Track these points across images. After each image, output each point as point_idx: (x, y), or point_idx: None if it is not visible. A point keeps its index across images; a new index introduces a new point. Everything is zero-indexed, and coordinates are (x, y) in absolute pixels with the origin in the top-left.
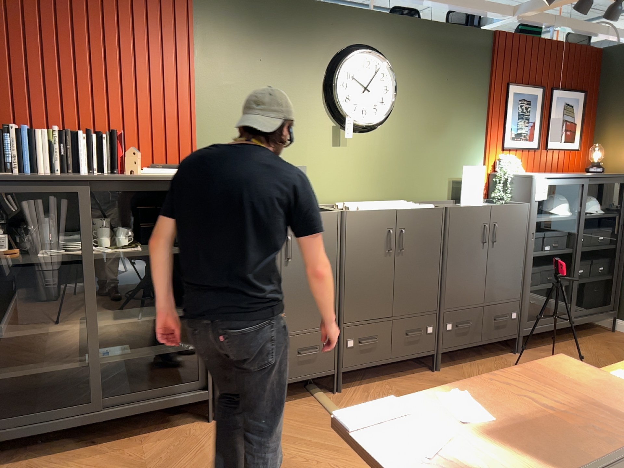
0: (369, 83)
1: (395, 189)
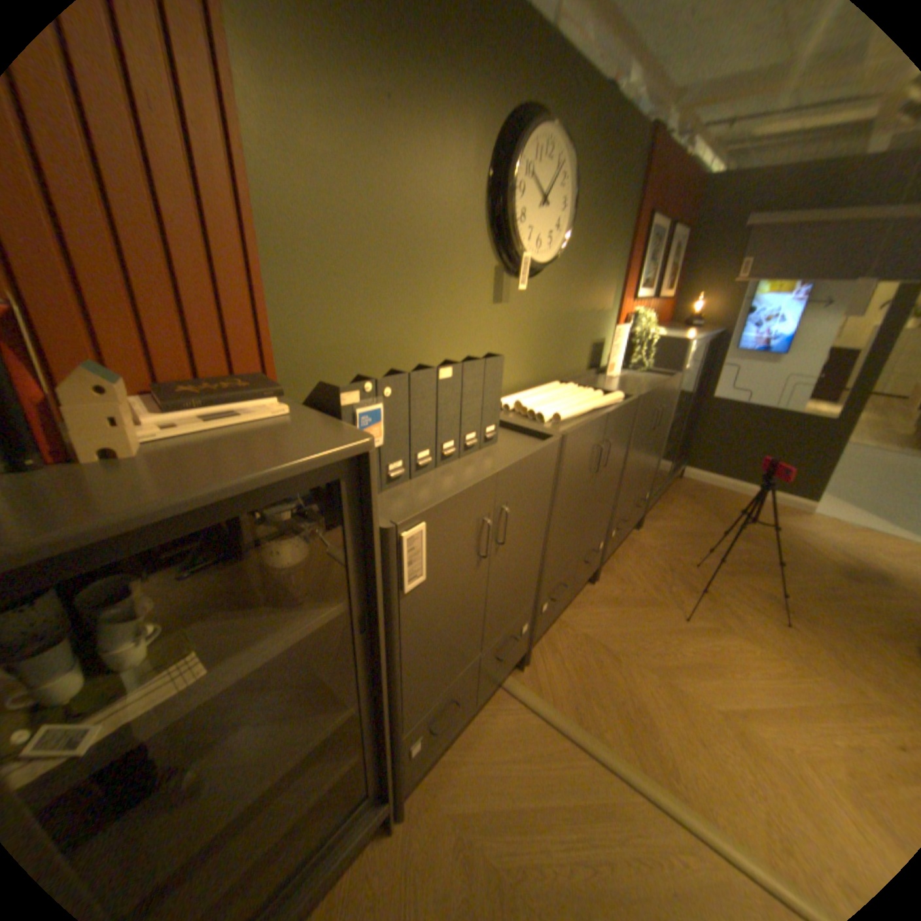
0: (549, 186)
1: (548, 364)
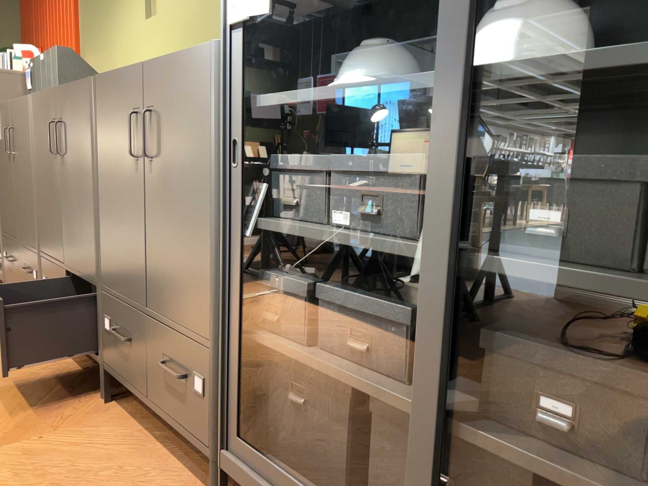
0: None
1: None
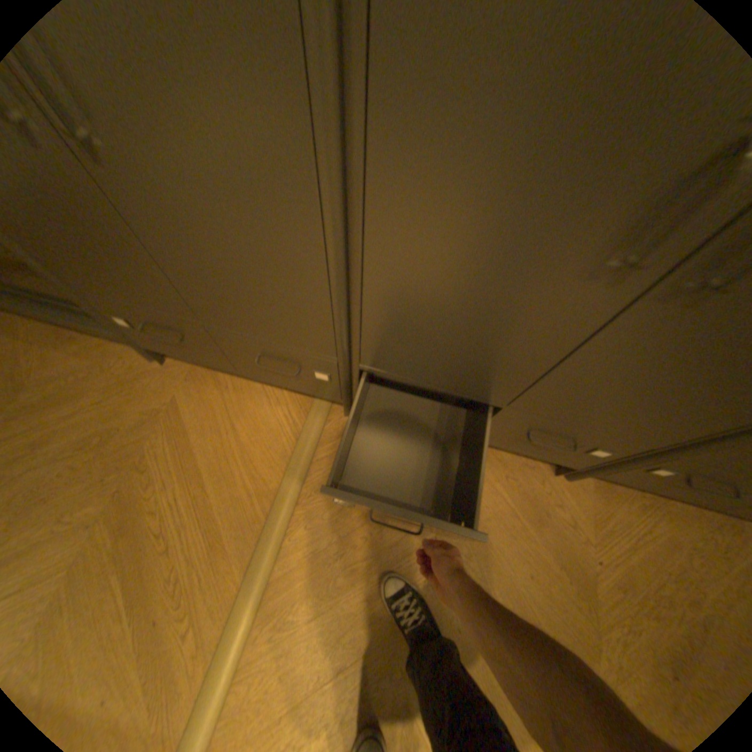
0: None
1: None
